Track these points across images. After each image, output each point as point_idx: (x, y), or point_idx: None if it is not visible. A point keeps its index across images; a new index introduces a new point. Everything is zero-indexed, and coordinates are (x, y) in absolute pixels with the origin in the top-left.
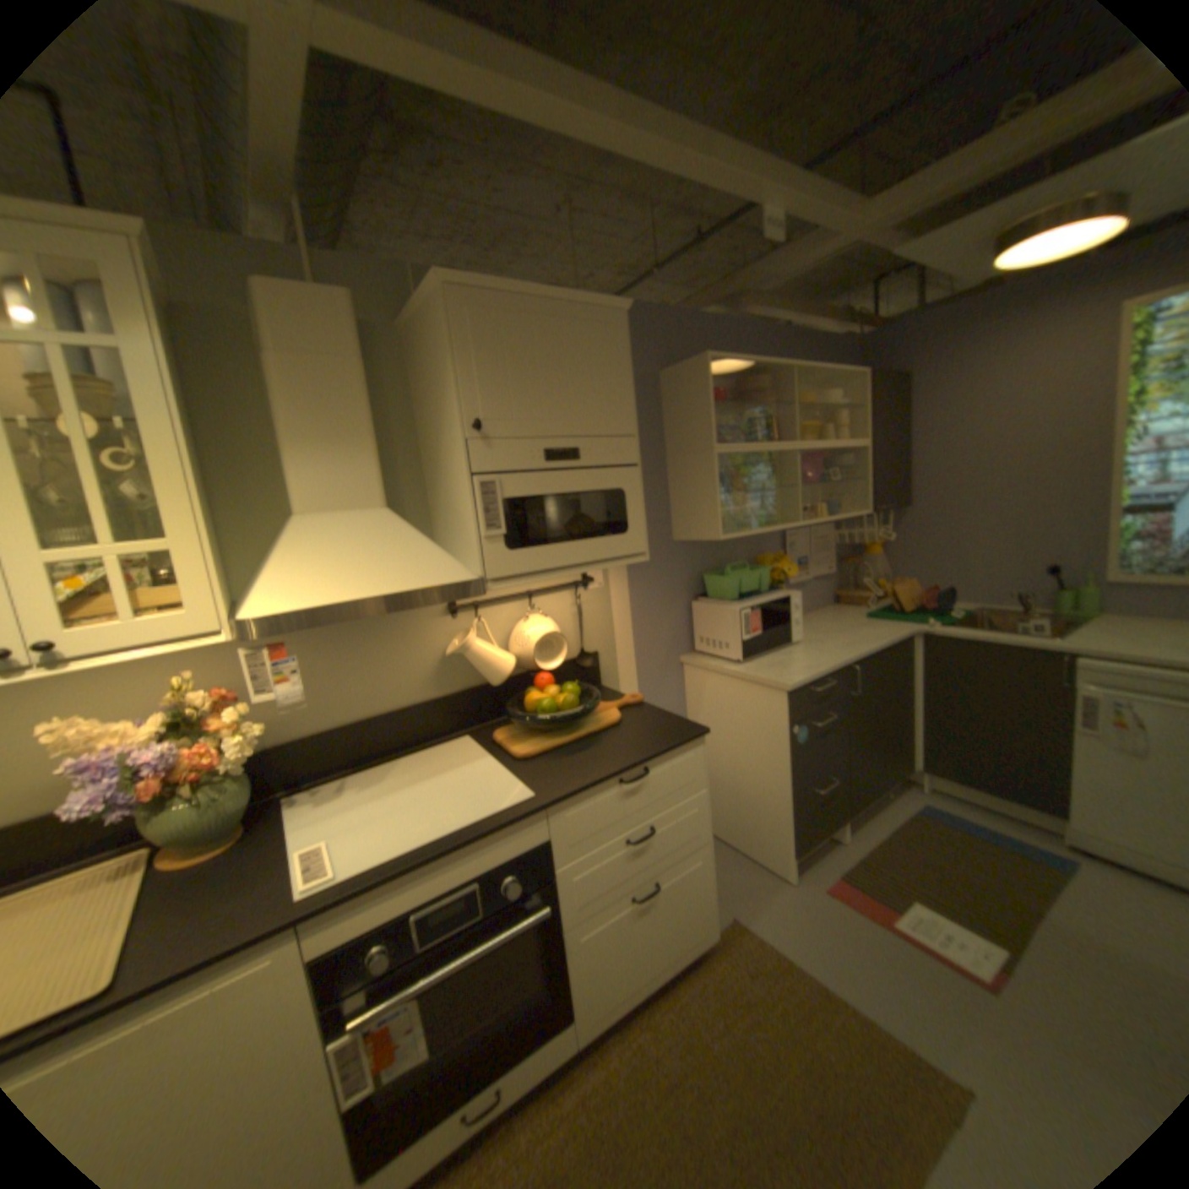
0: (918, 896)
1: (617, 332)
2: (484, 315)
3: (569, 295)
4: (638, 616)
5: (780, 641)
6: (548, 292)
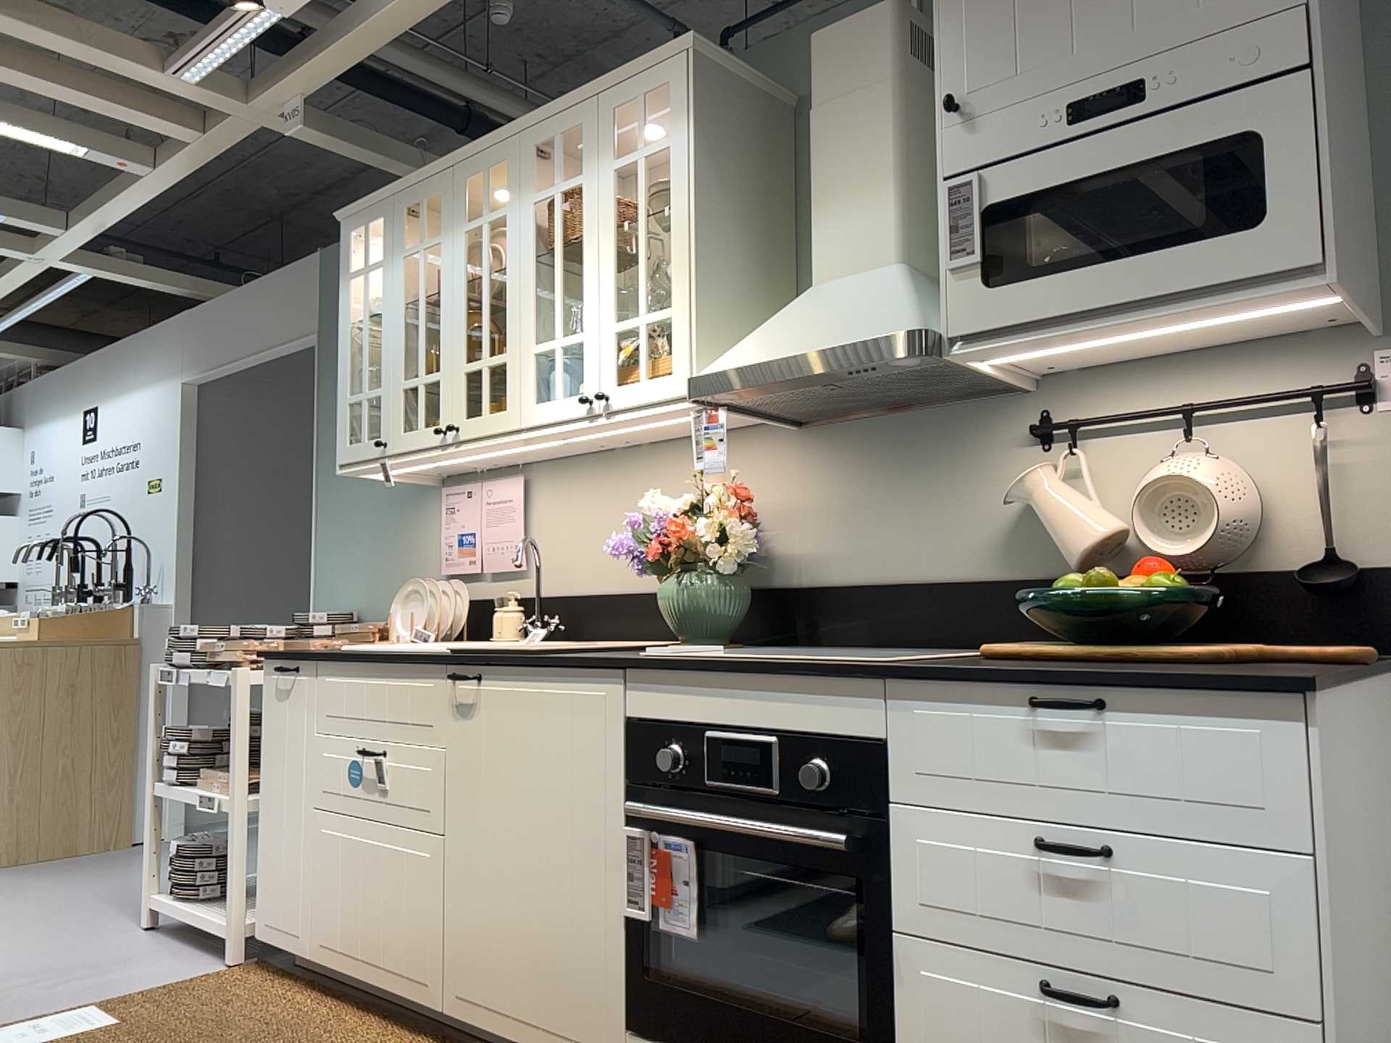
0: None
1: None
2: None
3: None
4: None
5: None
6: None
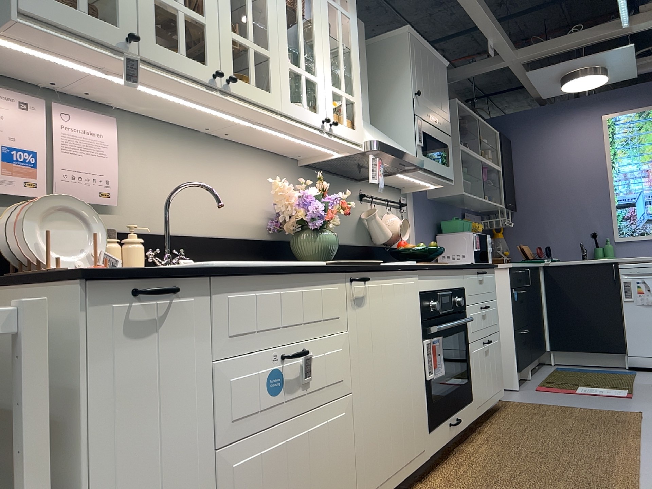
0: (577, 384)
1: (445, 75)
2: (417, 50)
3: (435, 53)
4: (418, 235)
5: (485, 258)
6: (431, 49)
